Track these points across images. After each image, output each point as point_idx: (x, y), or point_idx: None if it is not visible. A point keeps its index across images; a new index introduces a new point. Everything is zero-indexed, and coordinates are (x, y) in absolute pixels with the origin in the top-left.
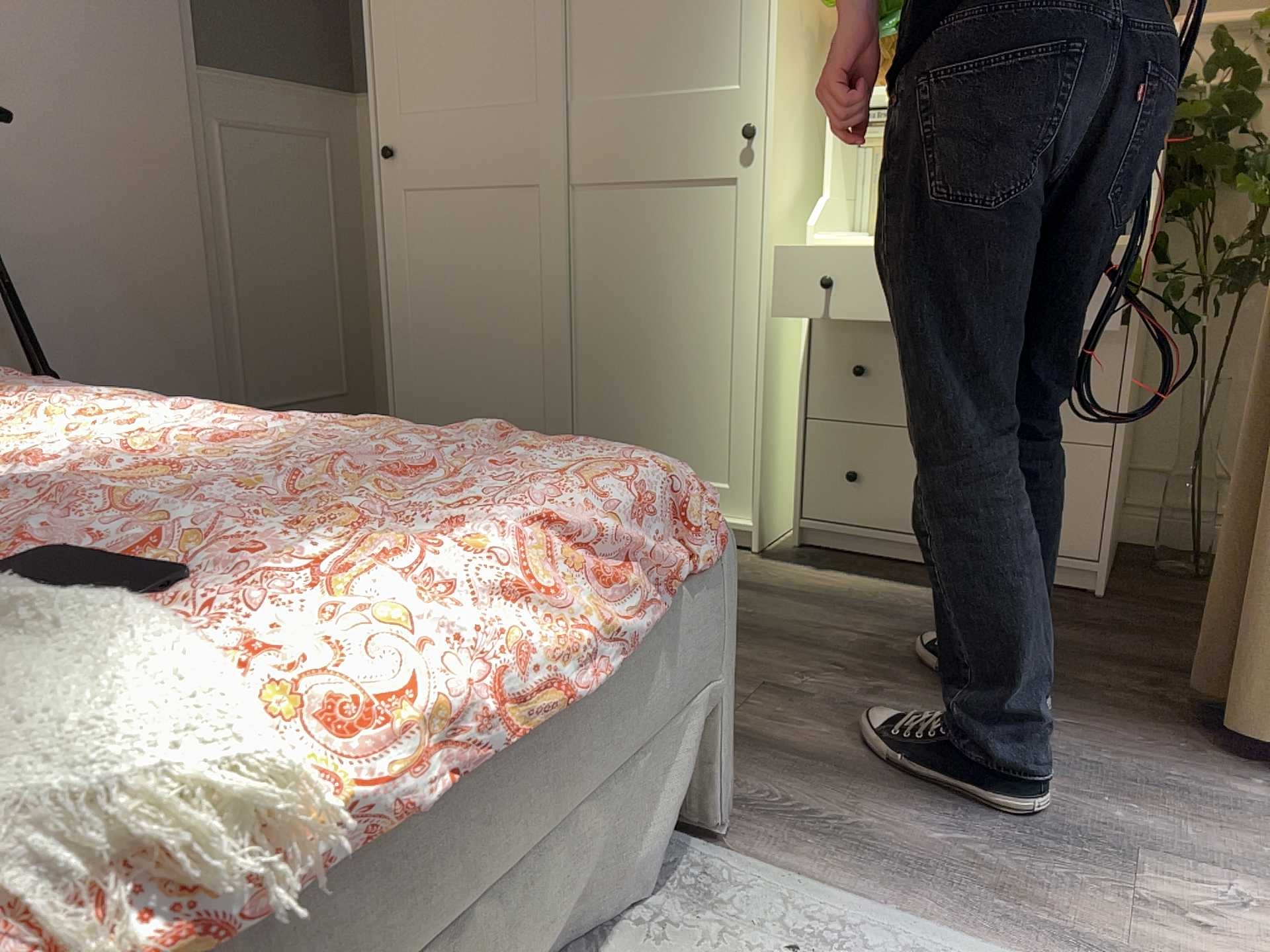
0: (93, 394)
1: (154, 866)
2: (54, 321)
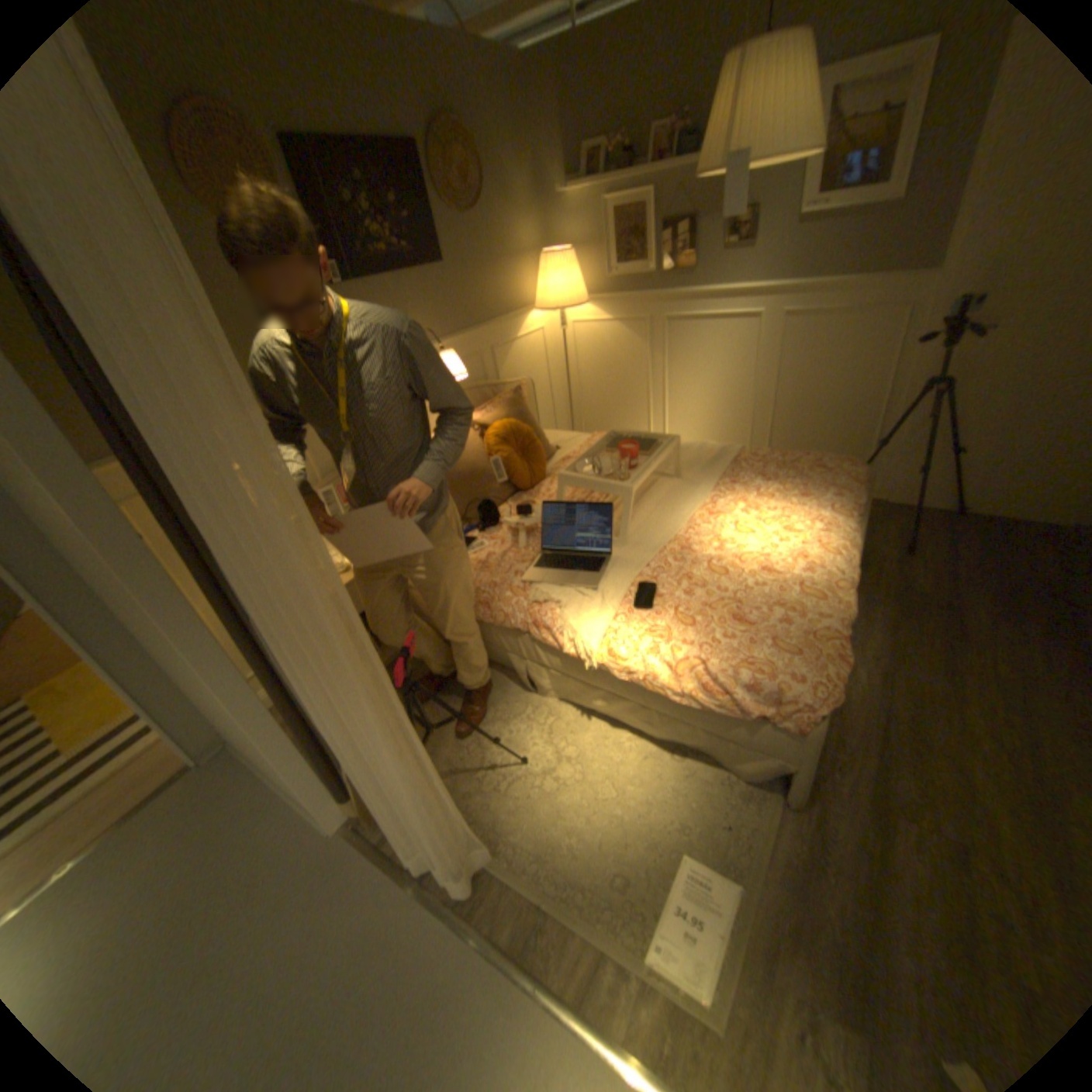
0: (828, 512)
1: (583, 646)
2: (990, 419)
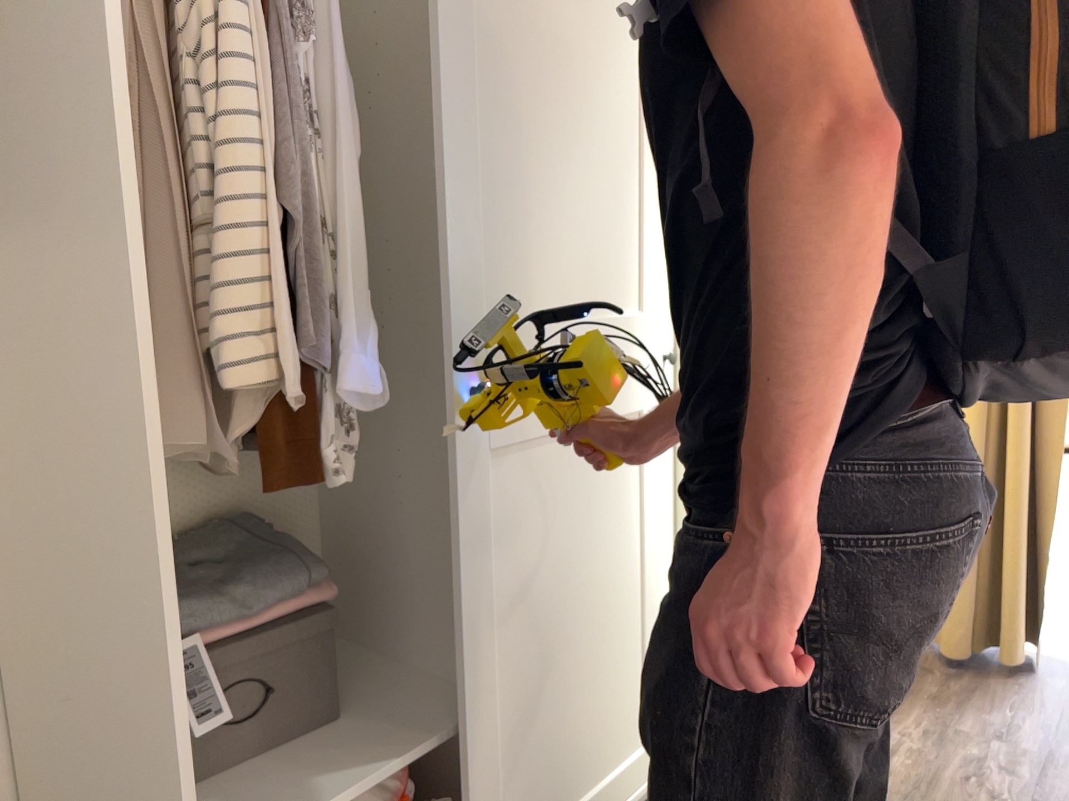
0: None
1: None
2: None
